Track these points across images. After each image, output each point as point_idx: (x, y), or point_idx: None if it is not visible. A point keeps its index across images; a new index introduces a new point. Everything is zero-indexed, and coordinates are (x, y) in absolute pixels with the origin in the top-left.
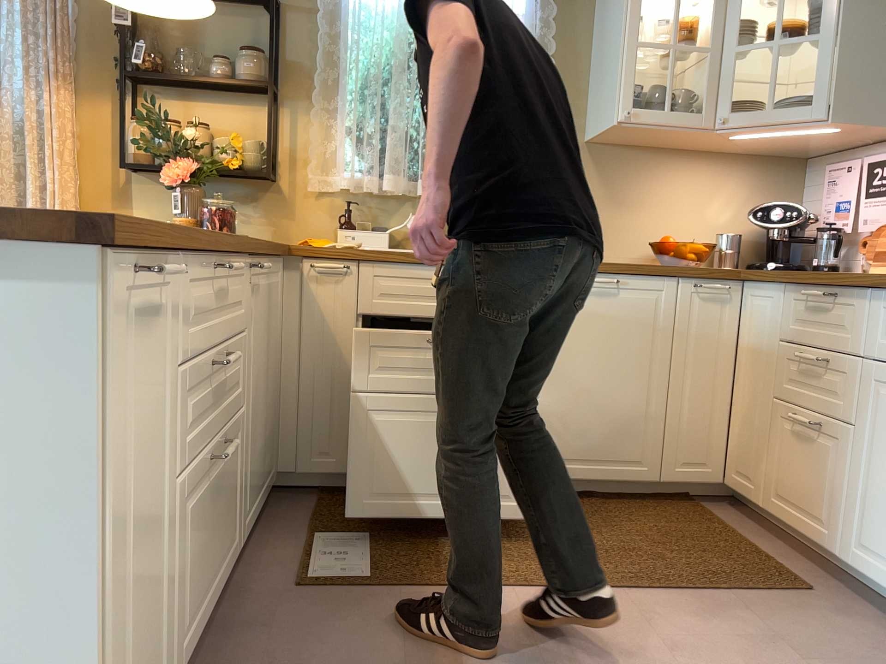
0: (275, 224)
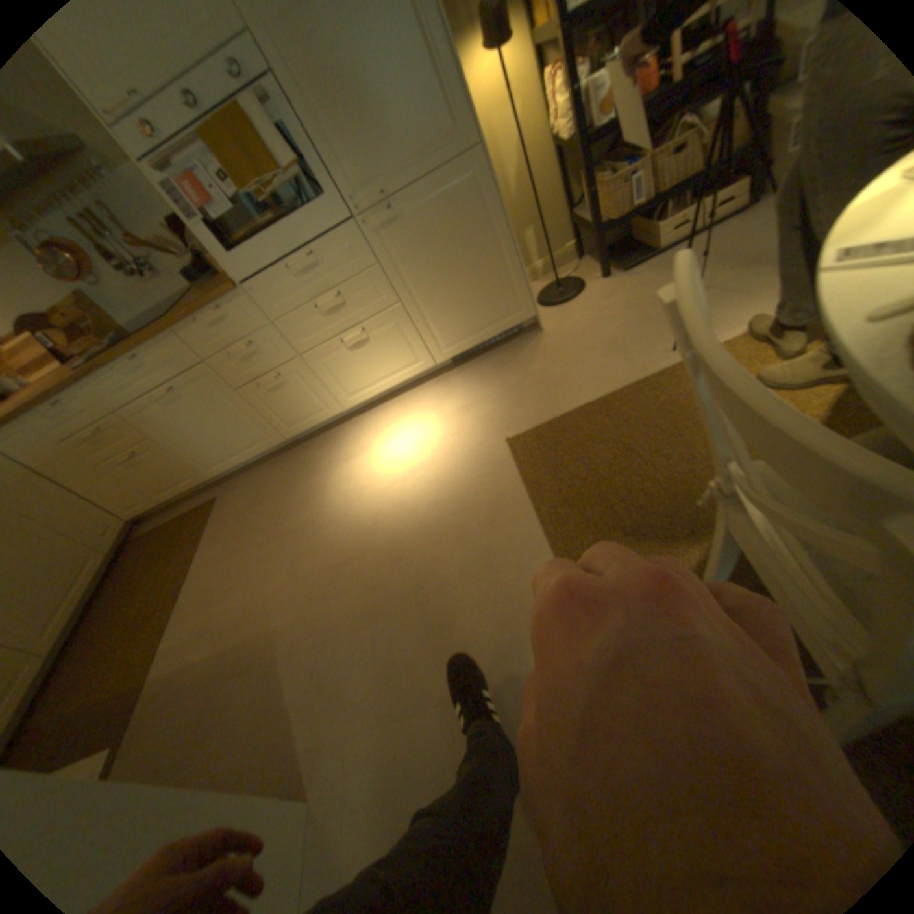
0: None
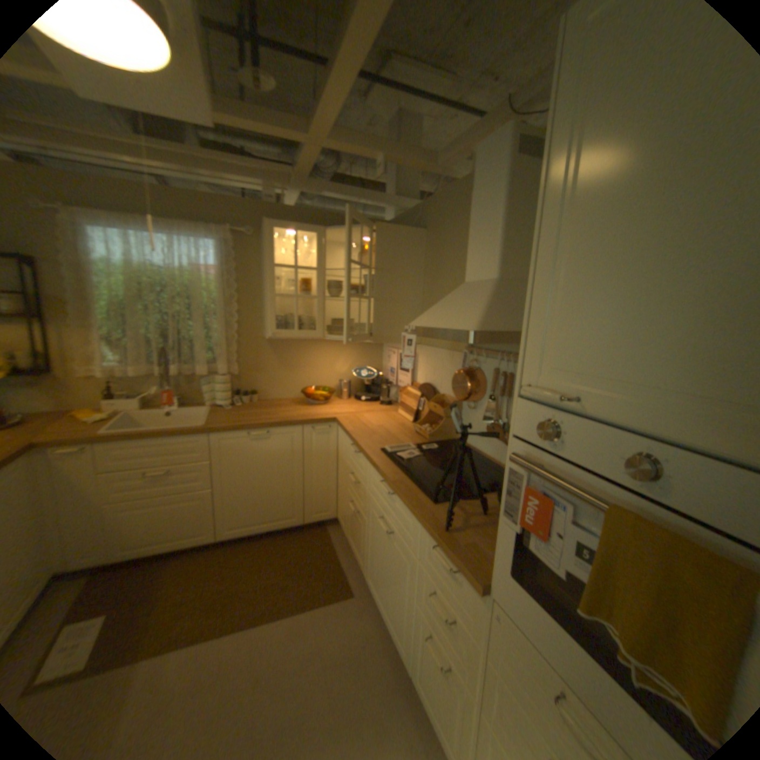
0: (58, 398)
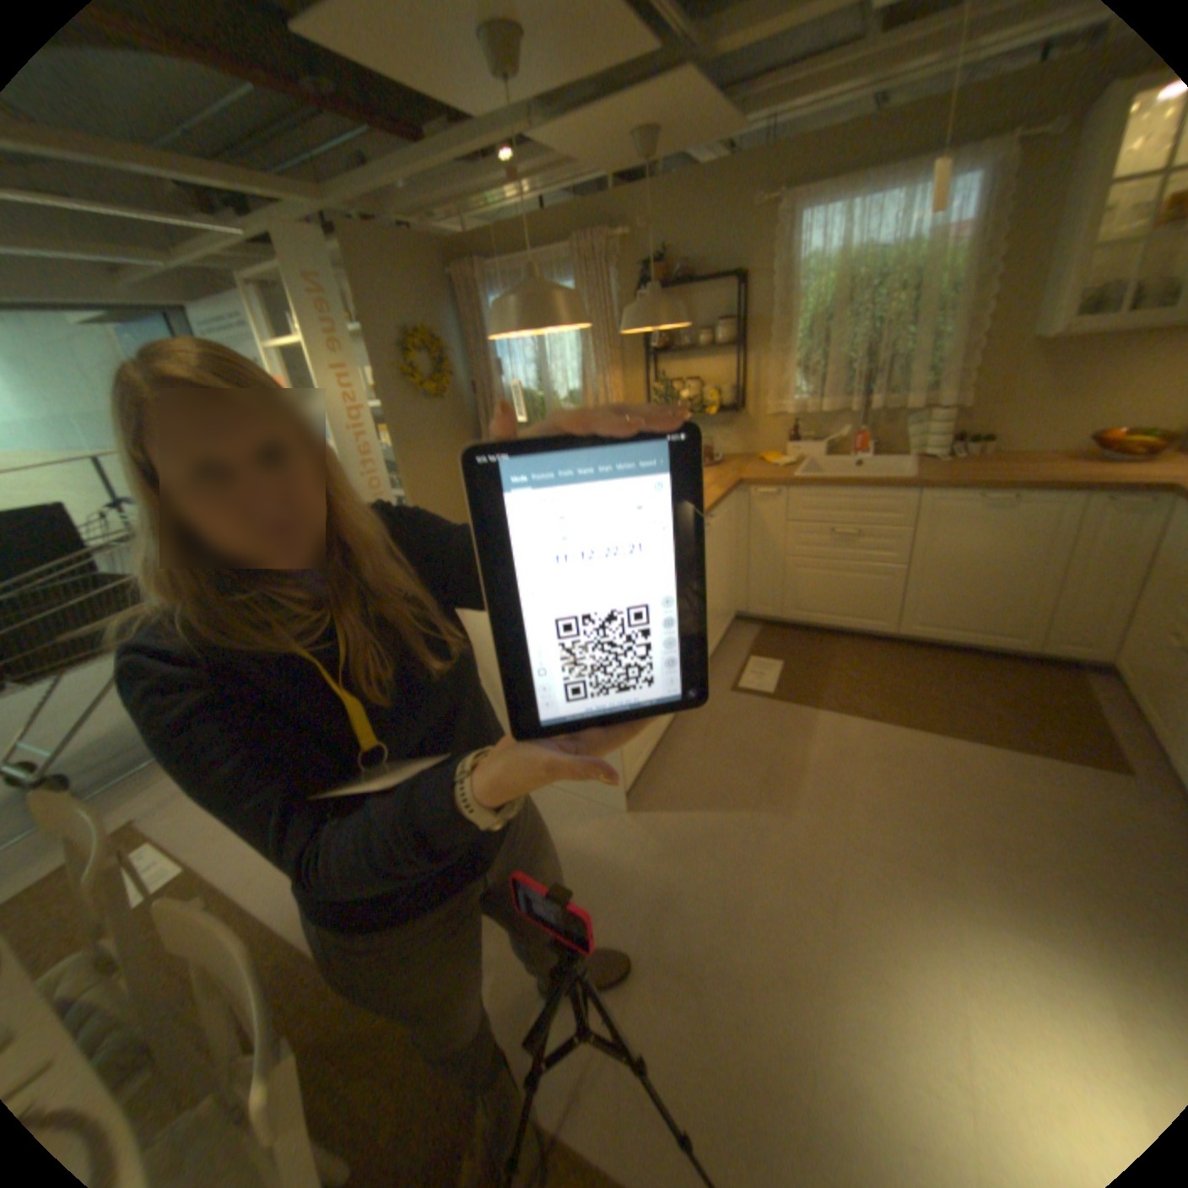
0: (742, 439)
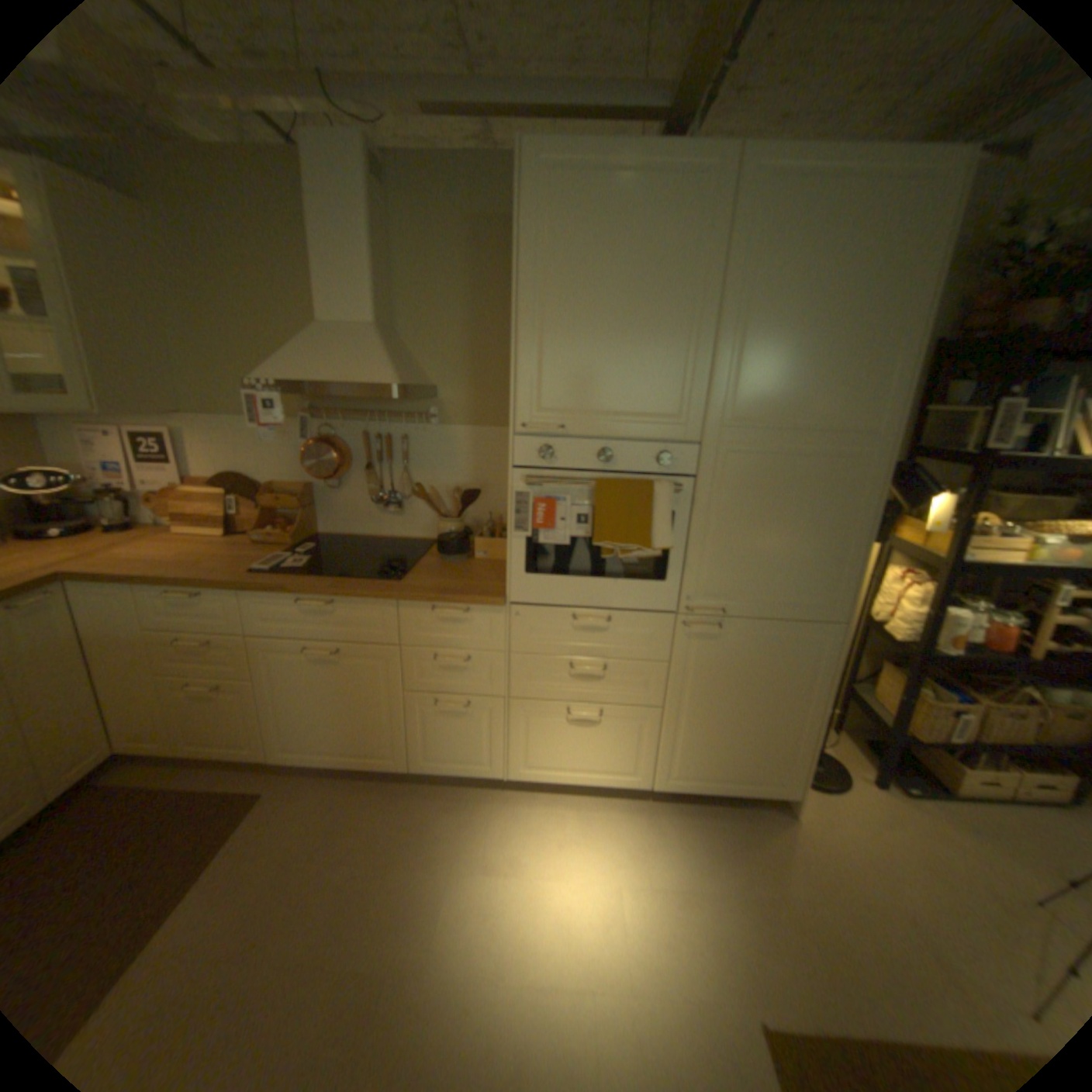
0: None
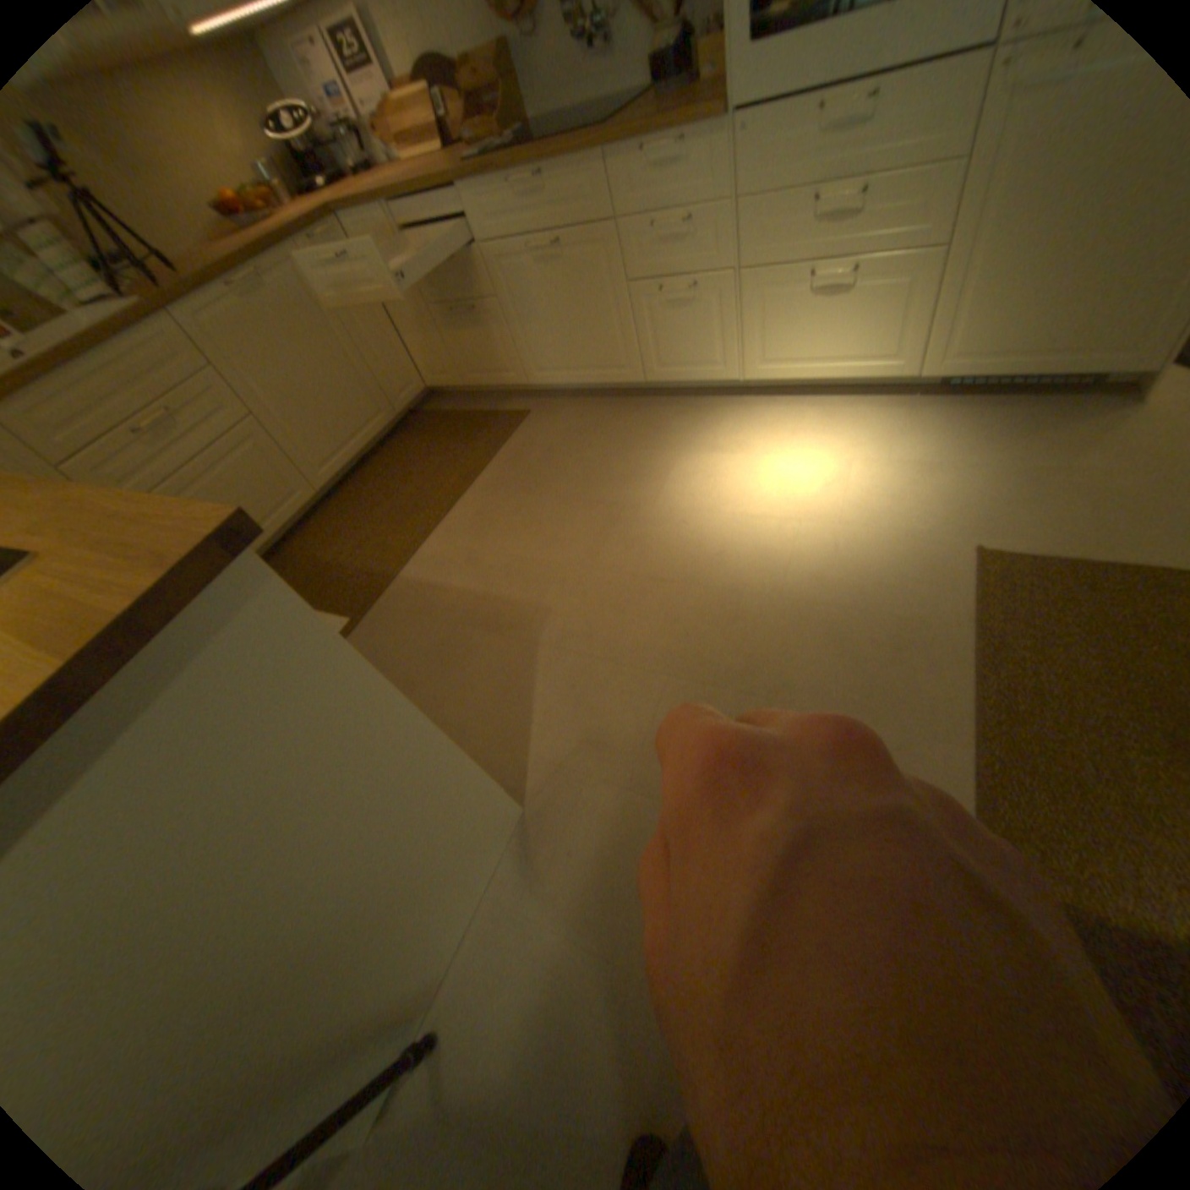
0: None
